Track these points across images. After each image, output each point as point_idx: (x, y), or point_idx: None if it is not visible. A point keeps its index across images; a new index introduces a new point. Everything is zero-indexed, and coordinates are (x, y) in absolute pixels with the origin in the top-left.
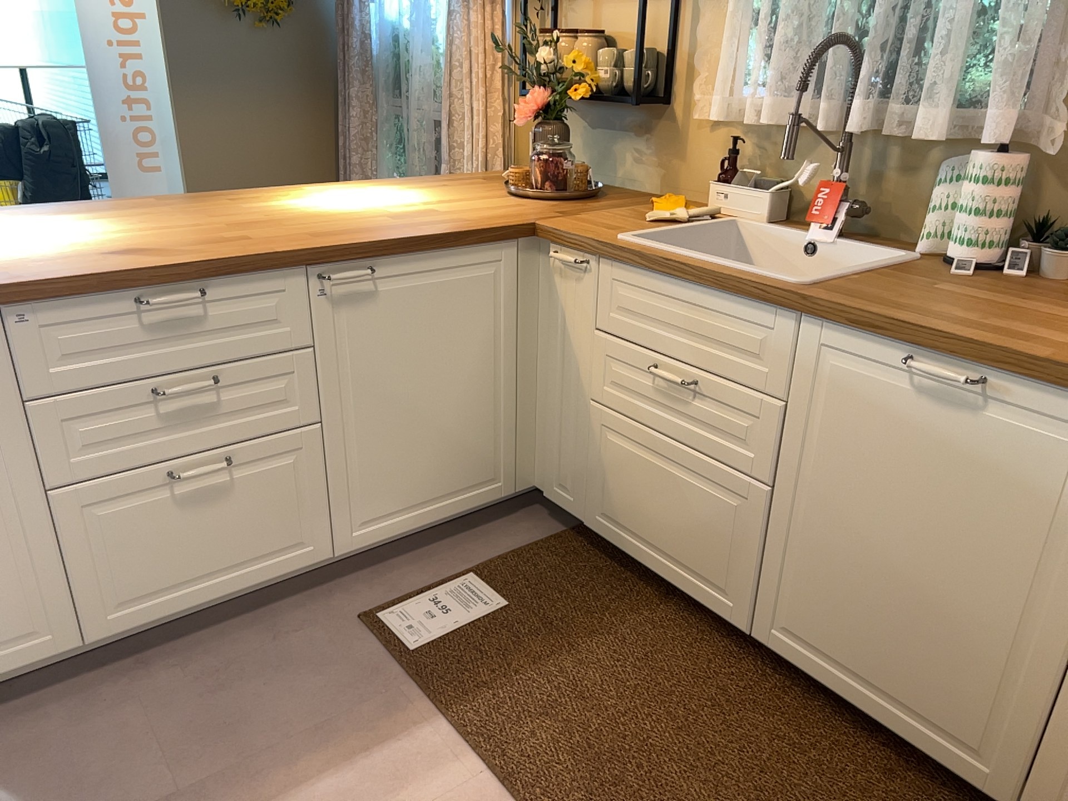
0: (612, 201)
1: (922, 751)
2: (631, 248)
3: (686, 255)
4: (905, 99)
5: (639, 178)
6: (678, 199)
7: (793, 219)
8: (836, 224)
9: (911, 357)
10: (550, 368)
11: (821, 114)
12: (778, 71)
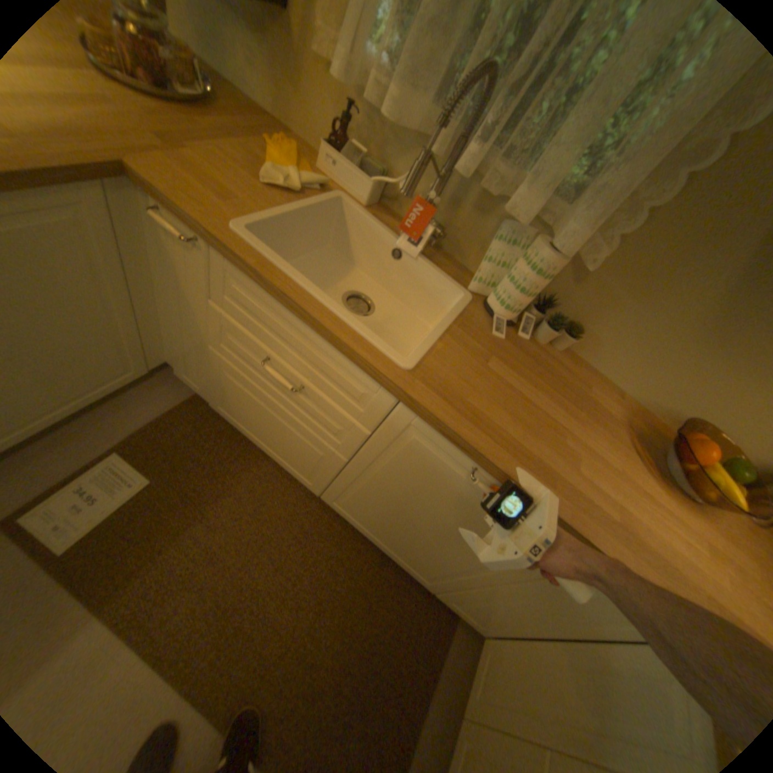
0: (223, 118)
1: (401, 567)
2: (245, 255)
3: (304, 288)
4: (516, 161)
5: (252, 85)
6: (292, 150)
7: (386, 202)
8: (423, 243)
9: (479, 470)
10: (167, 303)
11: (441, 133)
12: (415, 54)
